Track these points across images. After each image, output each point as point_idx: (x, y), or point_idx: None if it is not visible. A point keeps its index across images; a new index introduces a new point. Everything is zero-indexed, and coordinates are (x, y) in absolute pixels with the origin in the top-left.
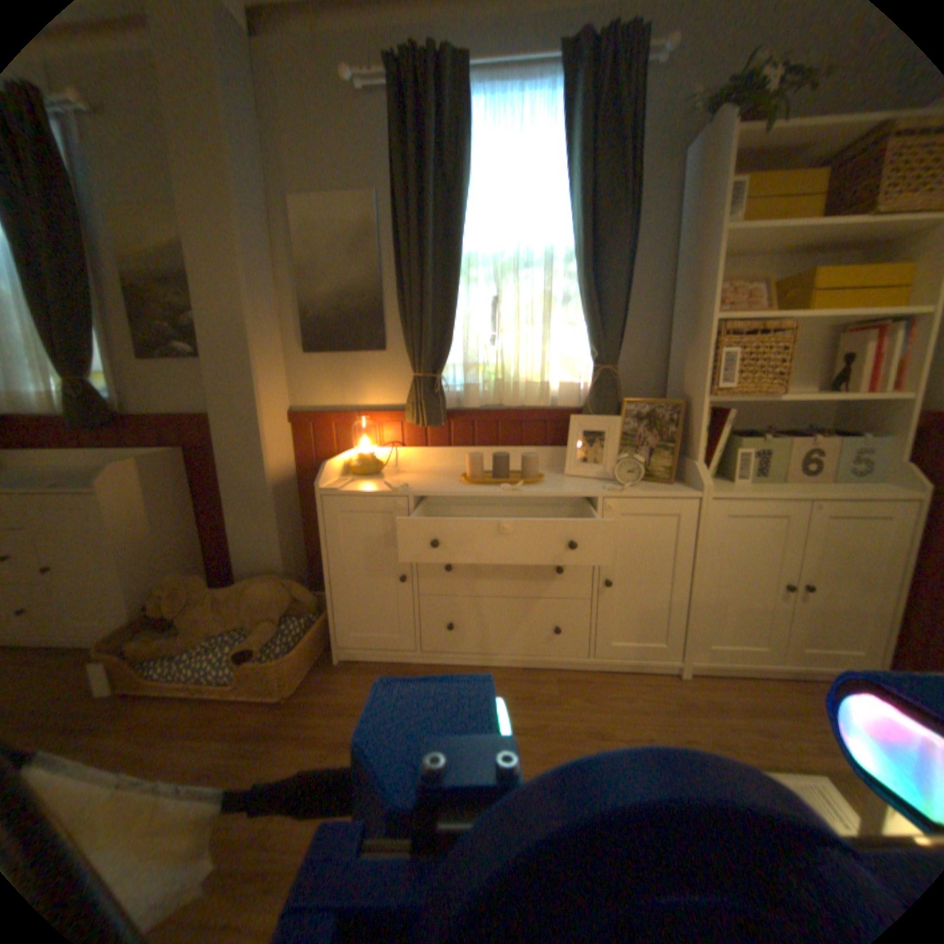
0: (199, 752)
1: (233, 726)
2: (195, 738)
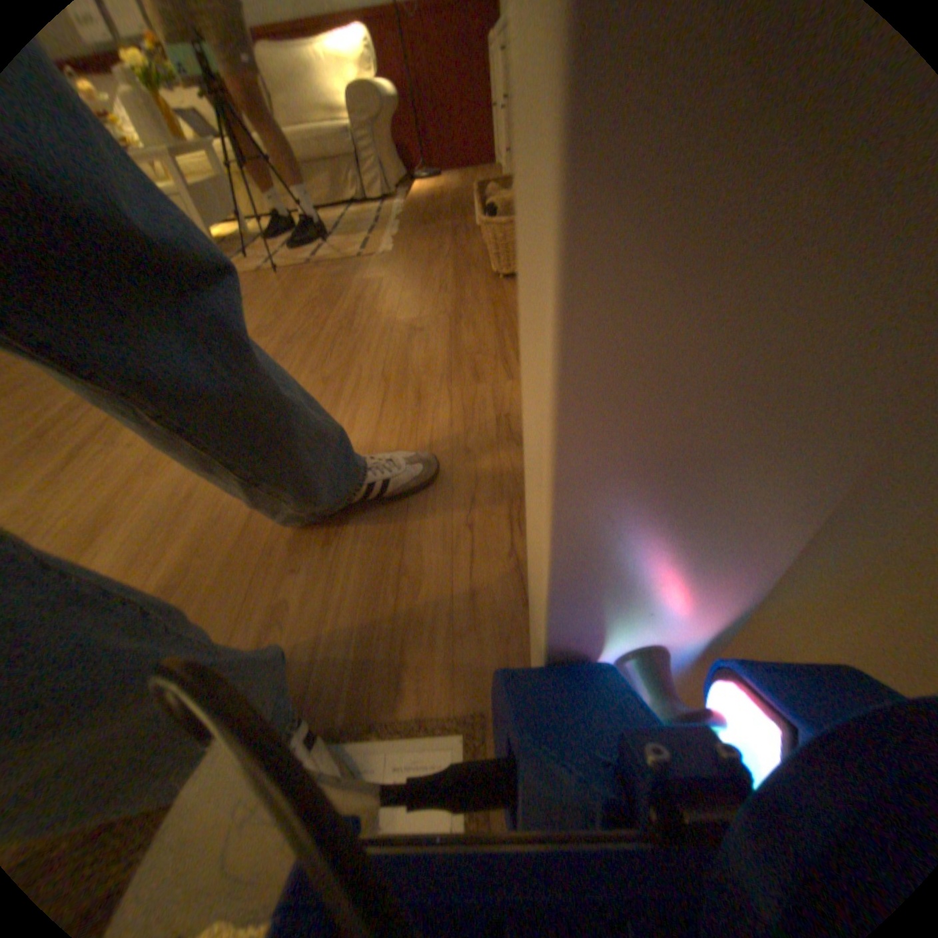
0: (443, 273)
1: (469, 273)
2: (455, 267)
